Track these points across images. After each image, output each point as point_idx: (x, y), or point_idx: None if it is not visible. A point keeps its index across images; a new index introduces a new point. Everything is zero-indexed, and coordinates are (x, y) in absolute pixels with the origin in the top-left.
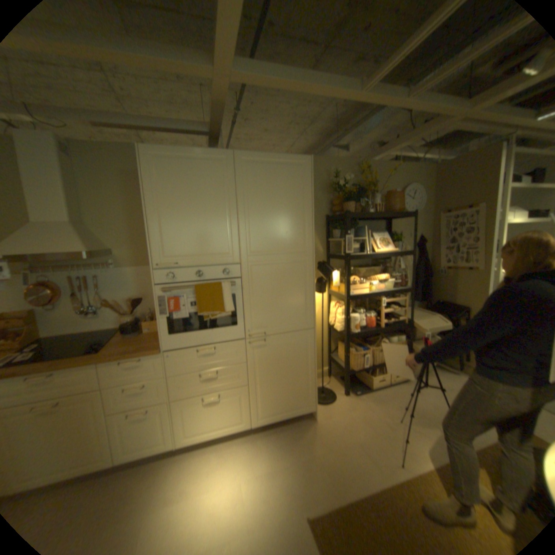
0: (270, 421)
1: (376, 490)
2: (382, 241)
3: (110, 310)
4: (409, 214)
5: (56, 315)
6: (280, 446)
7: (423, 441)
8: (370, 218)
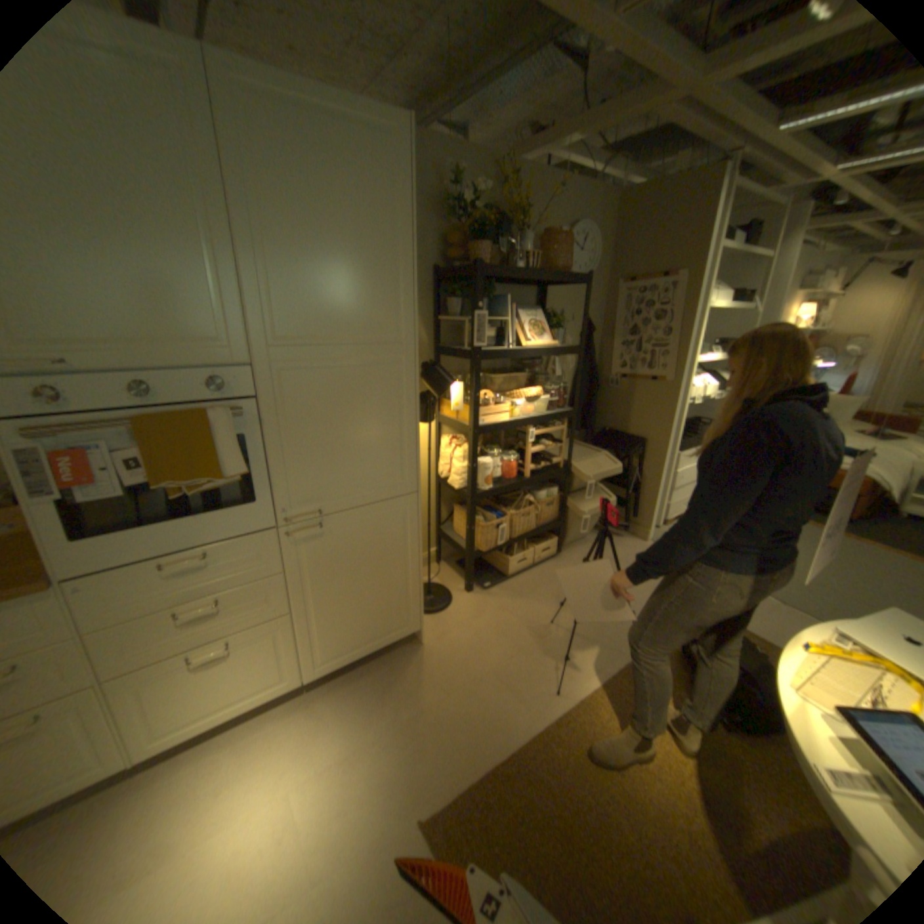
0: (339, 662)
1: (522, 740)
2: (533, 325)
3: None
4: (579, 277)
5: None
6: (359, 701)
7: (582, 645)
8: (515, 280)
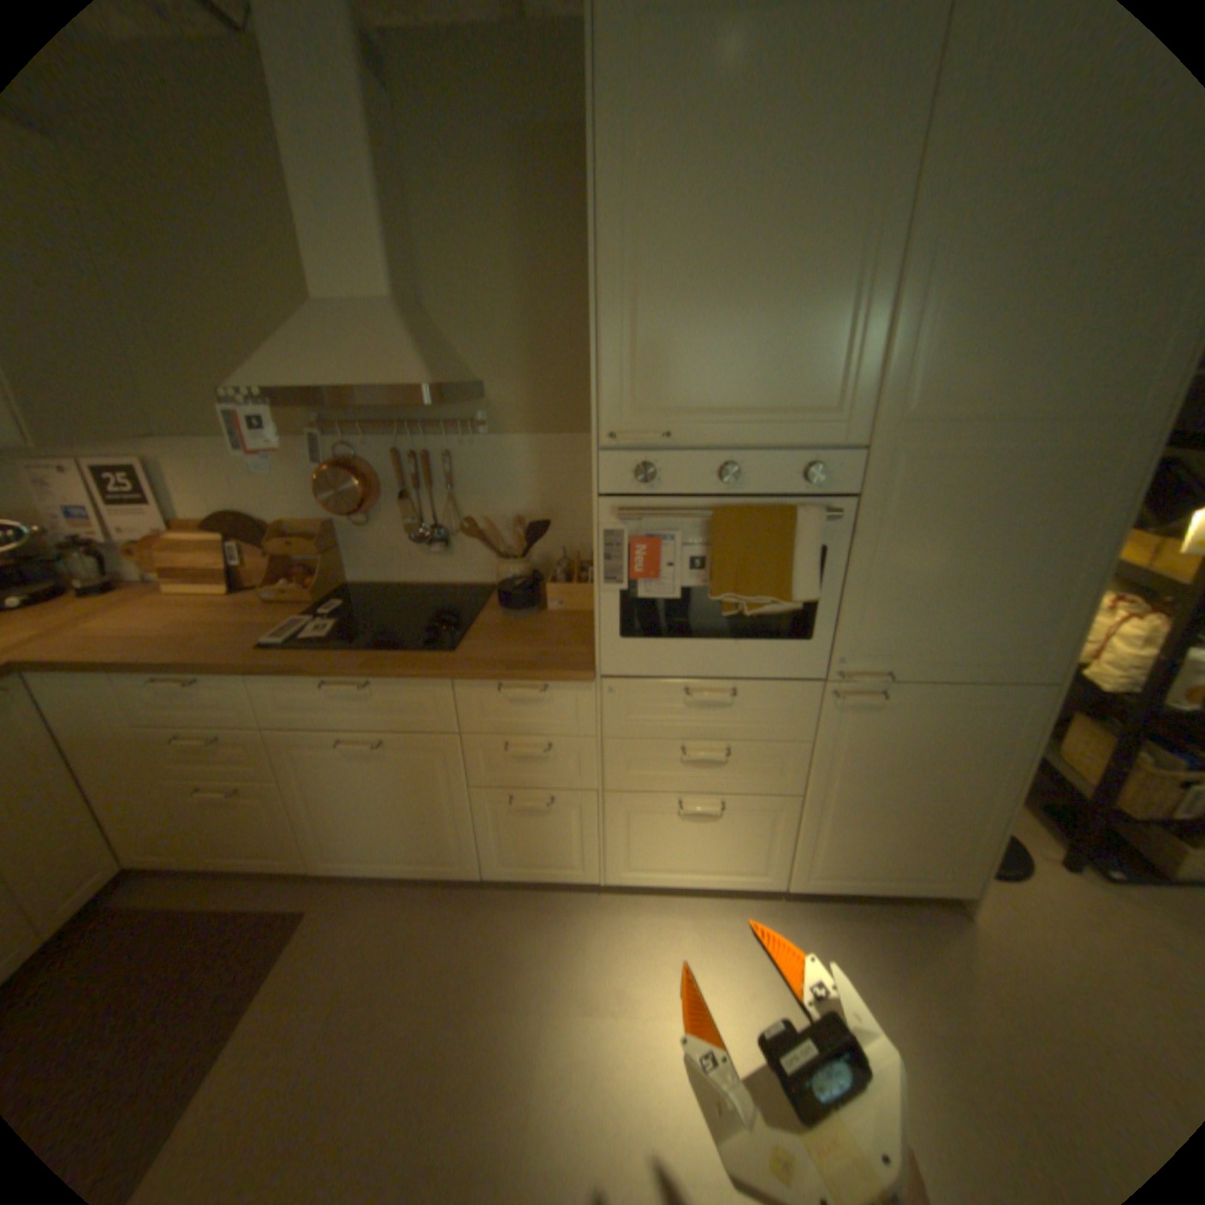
0: (845, 889)
1: None
2: None
3: (480, 540)
4: None
5: (375, 534)
6: (866, 960)
7: None
8: None
